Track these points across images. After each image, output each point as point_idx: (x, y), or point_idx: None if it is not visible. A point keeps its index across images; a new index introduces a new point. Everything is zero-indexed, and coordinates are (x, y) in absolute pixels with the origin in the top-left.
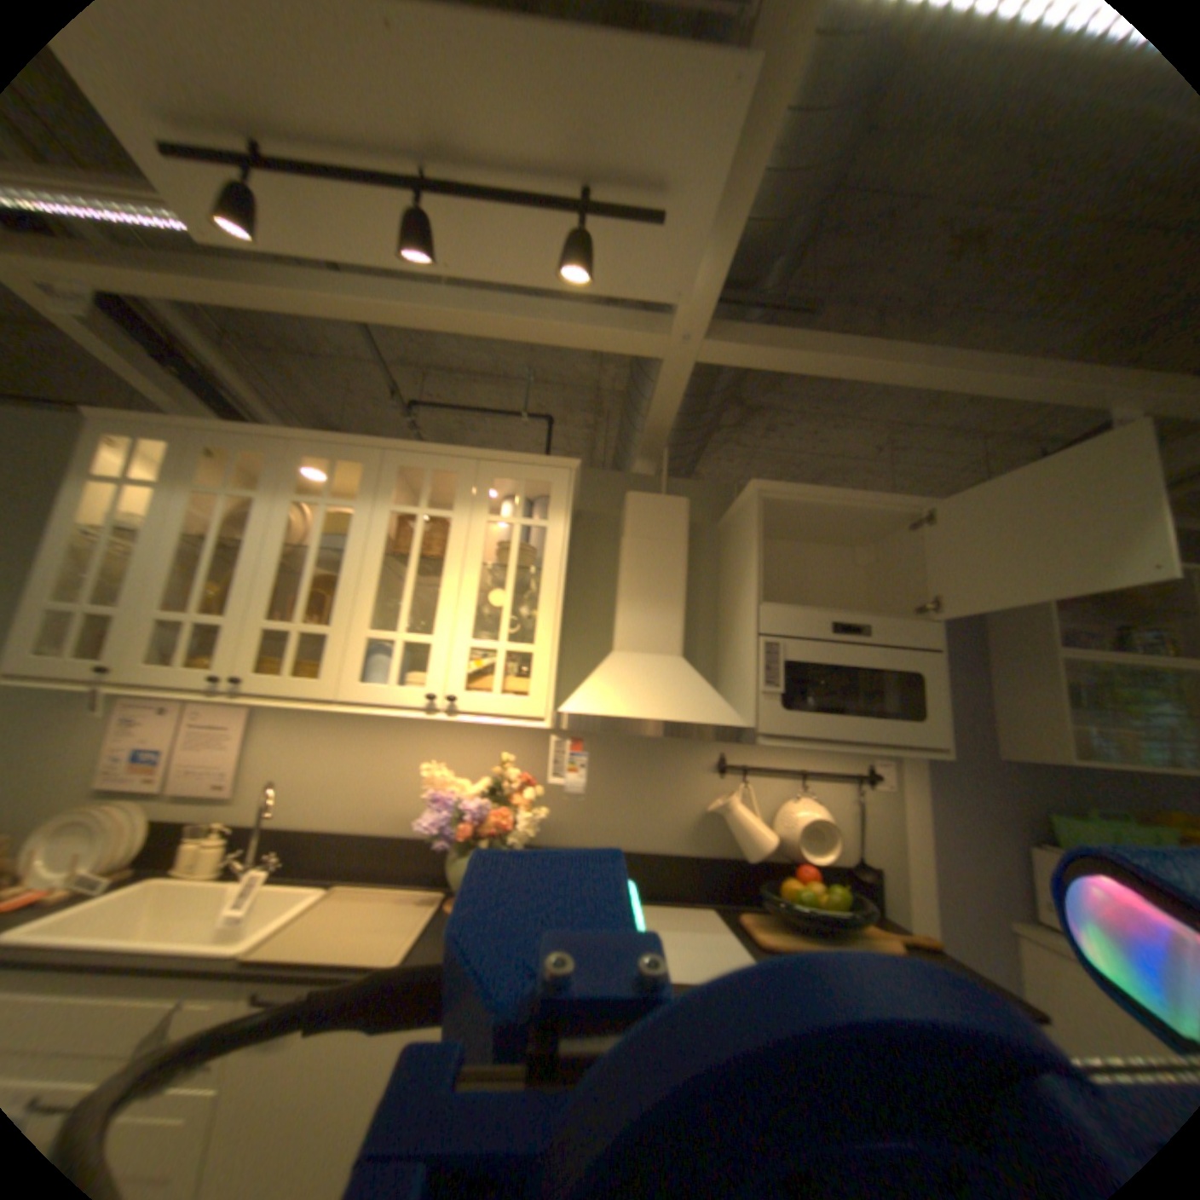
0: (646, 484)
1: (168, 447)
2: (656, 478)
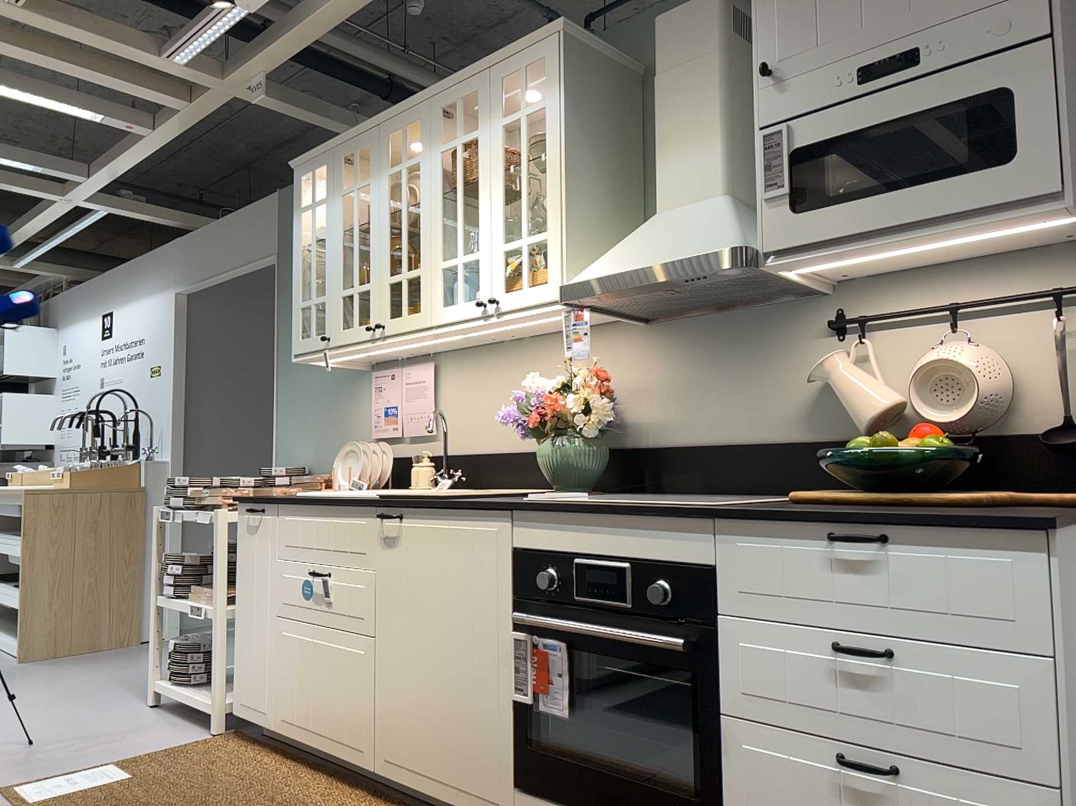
0: None
1: (333, 169)
2: None
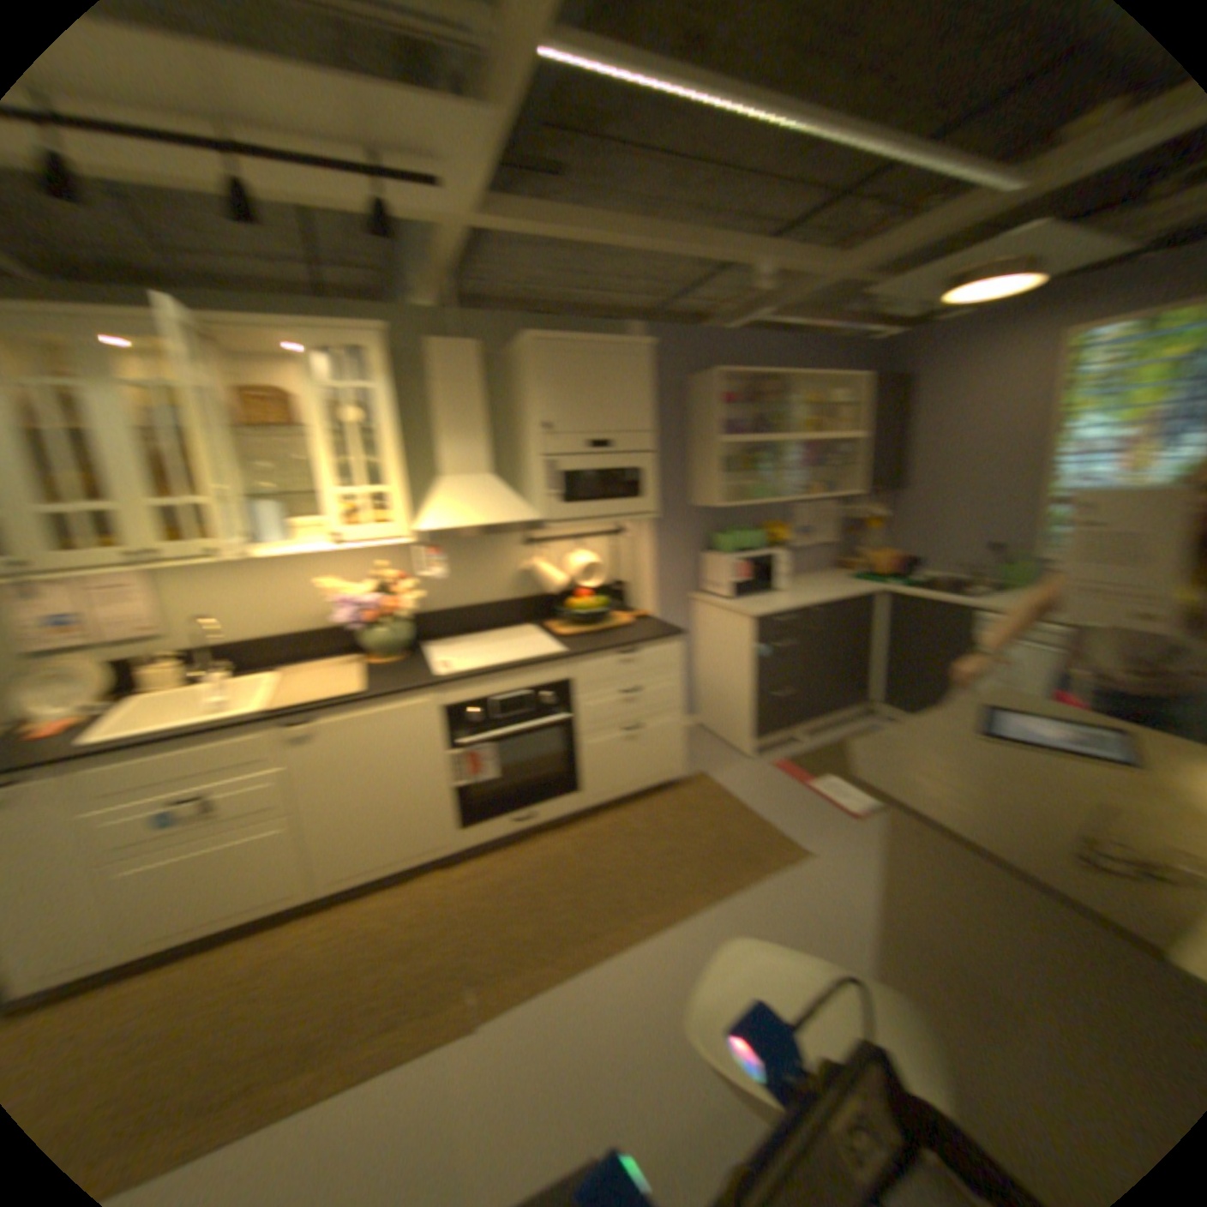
0: (429, 316)
1: None
2: (437, 310)
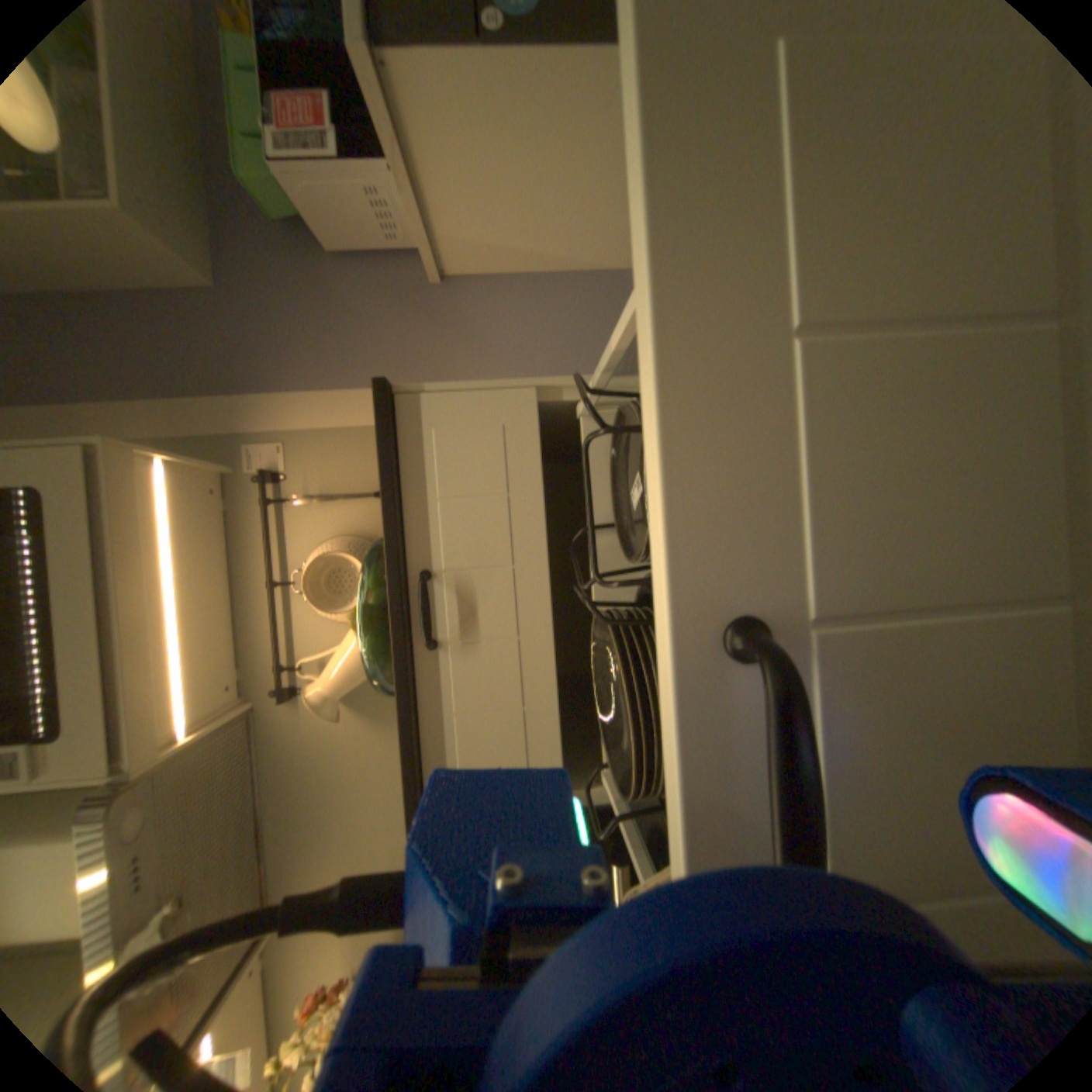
0: None
1: None
2: None
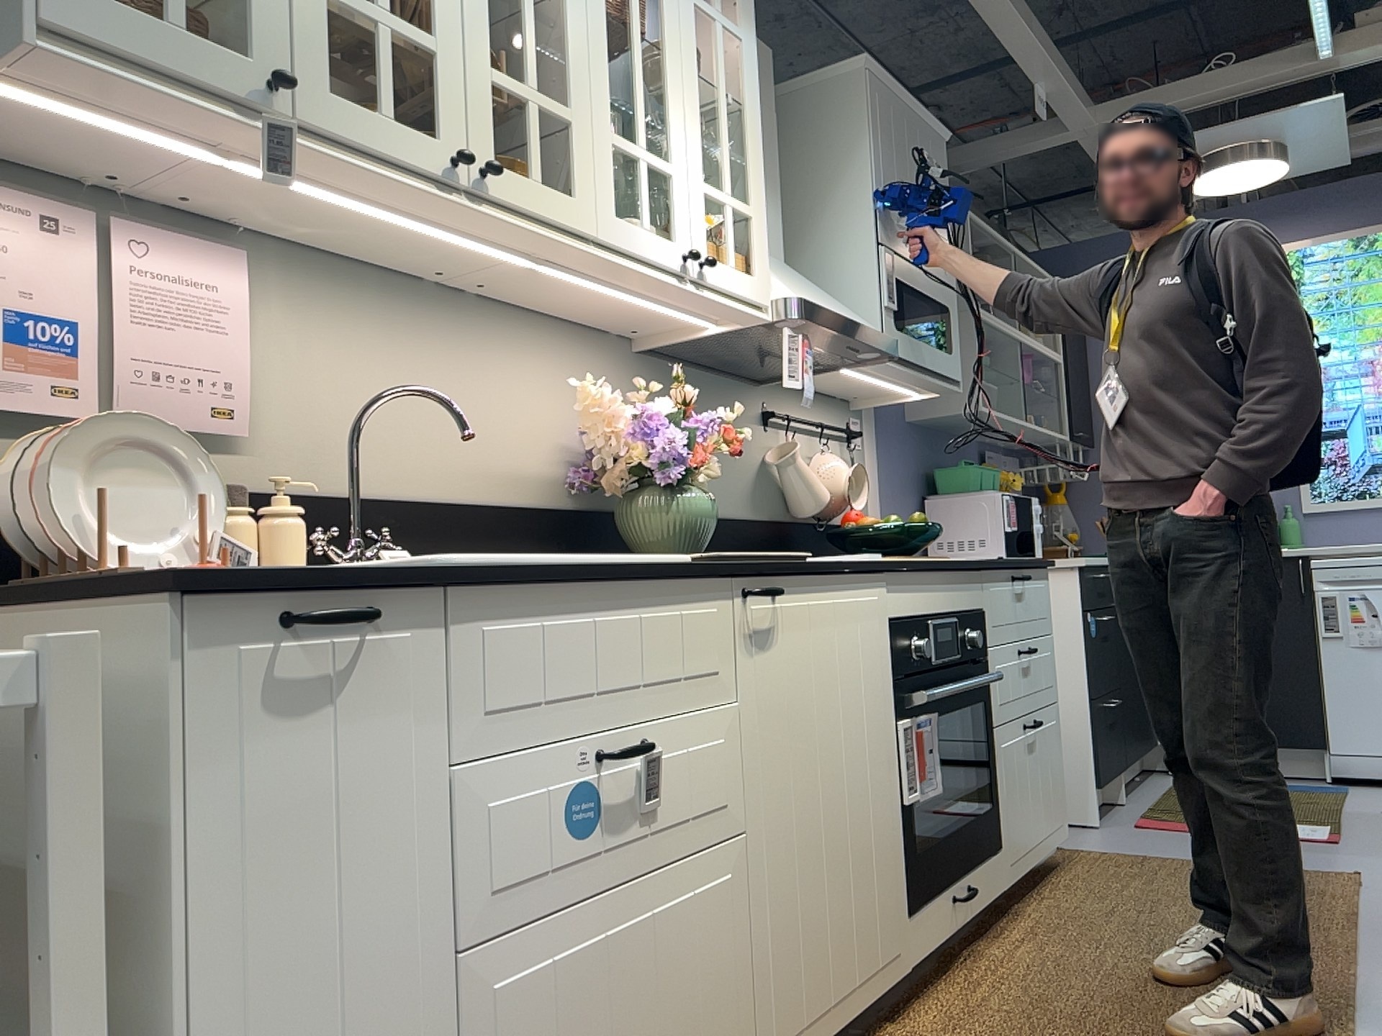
0: None
1: None
2: None
